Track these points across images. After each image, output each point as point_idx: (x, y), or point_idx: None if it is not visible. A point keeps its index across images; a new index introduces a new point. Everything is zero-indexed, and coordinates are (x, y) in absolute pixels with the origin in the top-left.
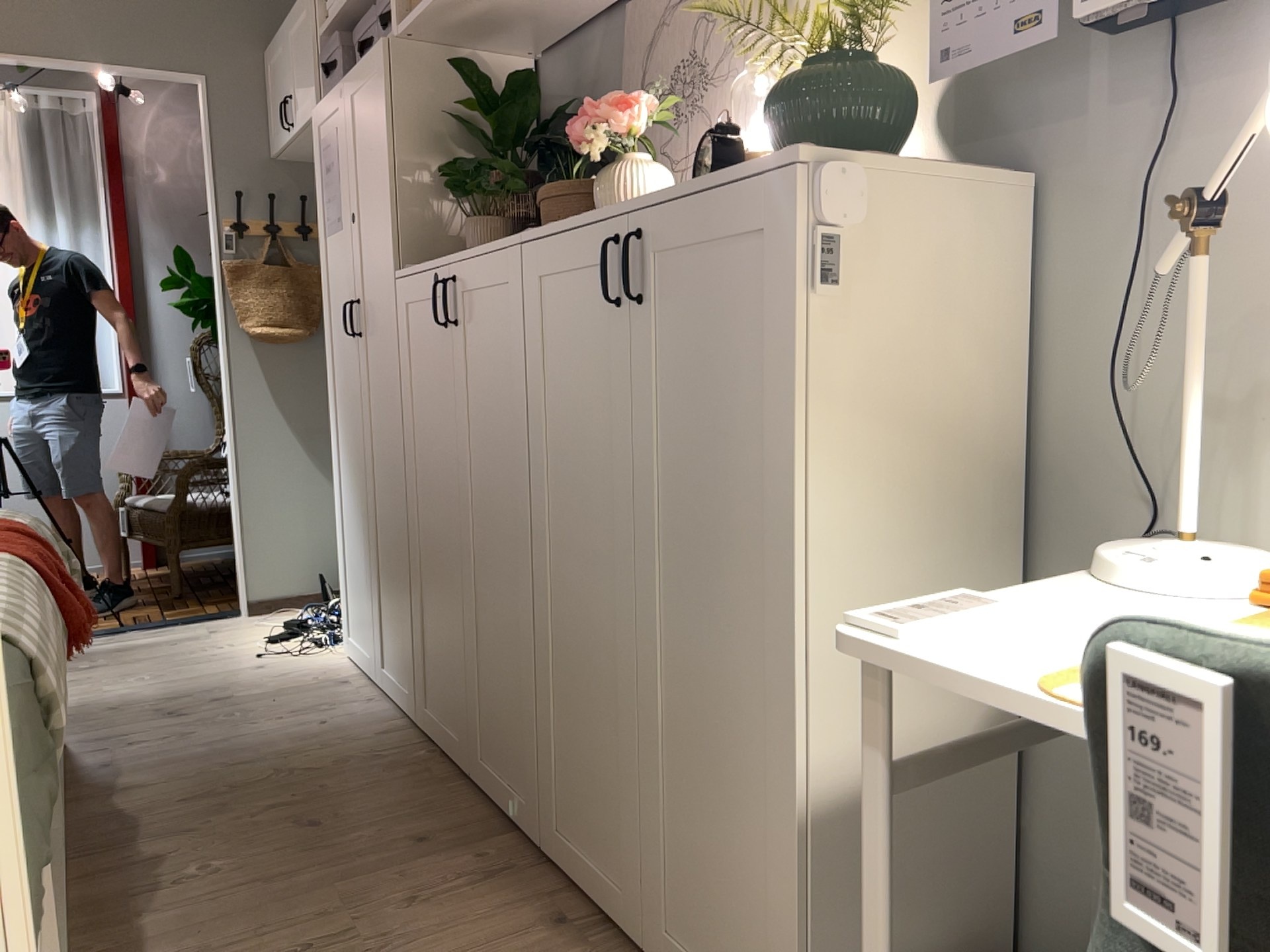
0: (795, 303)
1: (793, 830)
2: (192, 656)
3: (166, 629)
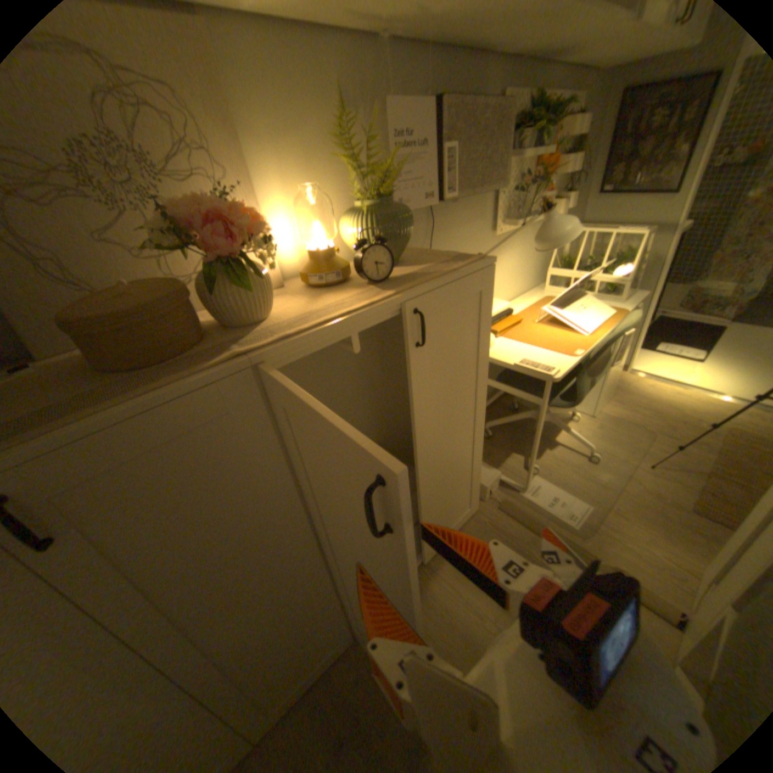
0: (490, 311)
1: (480, 454)
2: None
3: None
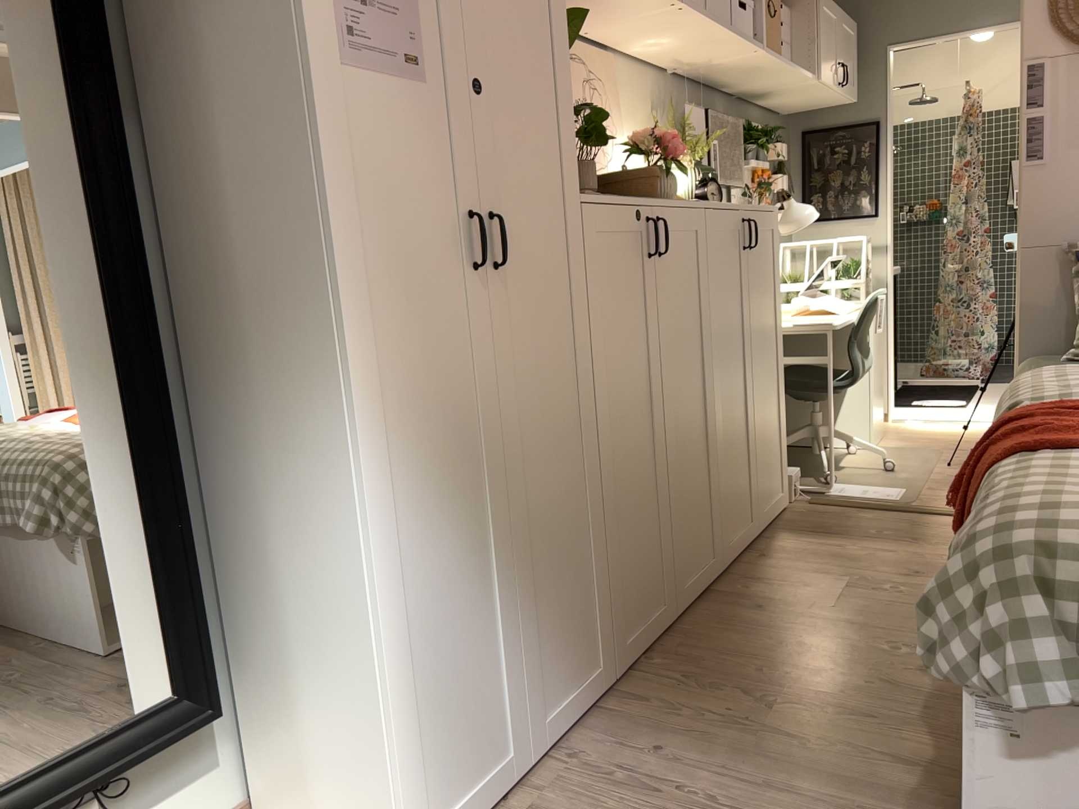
0: (775, 249)
1: (781, 411)
2: None
3: None
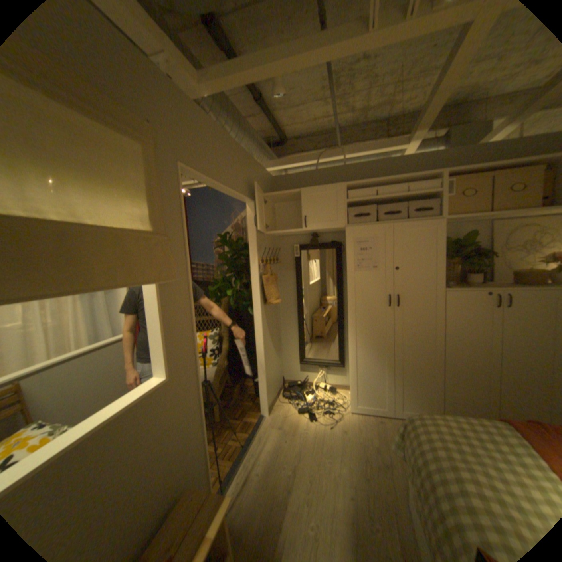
0: None
1: None
2: (309, 443)
3: (259, 439)
